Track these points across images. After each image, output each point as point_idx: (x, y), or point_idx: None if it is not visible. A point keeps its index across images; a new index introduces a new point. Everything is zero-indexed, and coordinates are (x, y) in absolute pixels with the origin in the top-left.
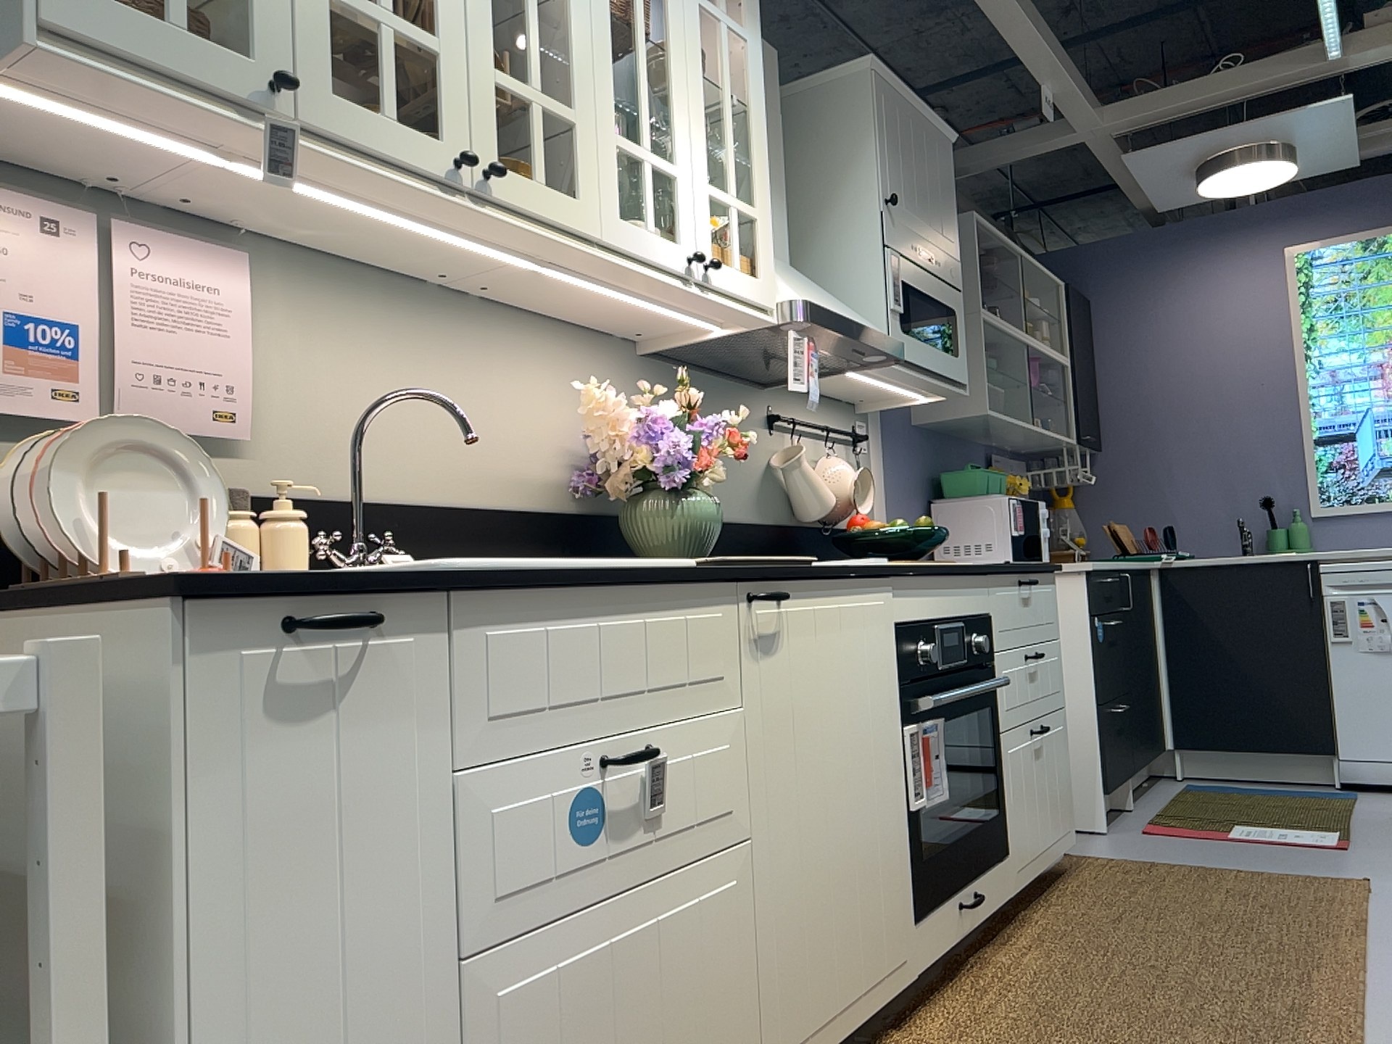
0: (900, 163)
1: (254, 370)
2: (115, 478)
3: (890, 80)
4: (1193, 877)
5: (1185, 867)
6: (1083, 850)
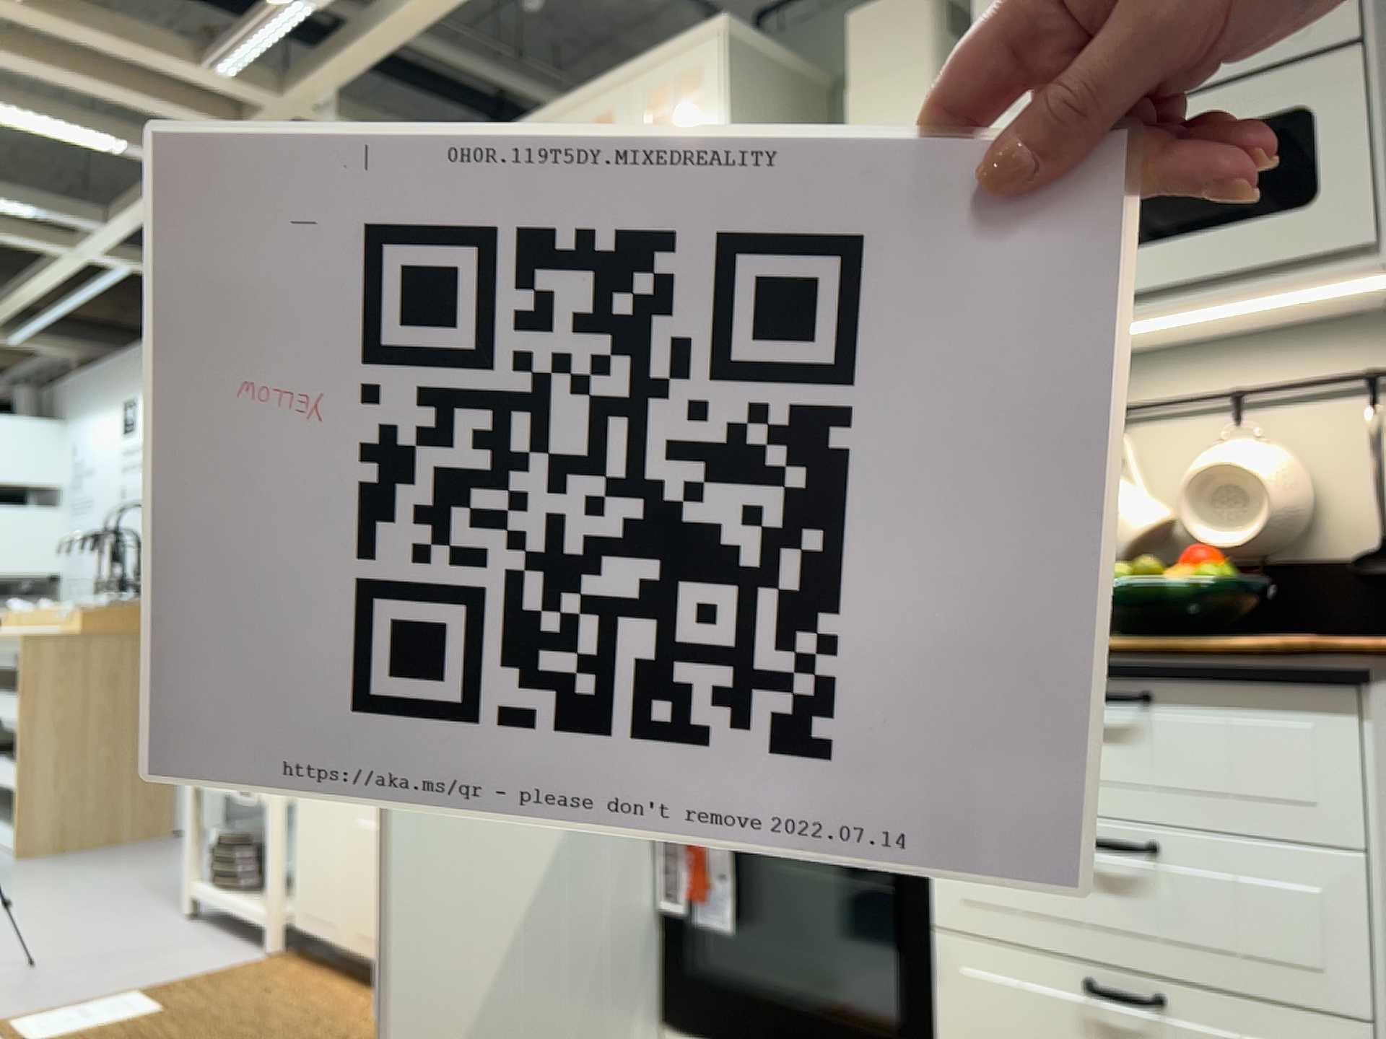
0: None
1: None
2: None
3: None
4: None
5: None
6: None
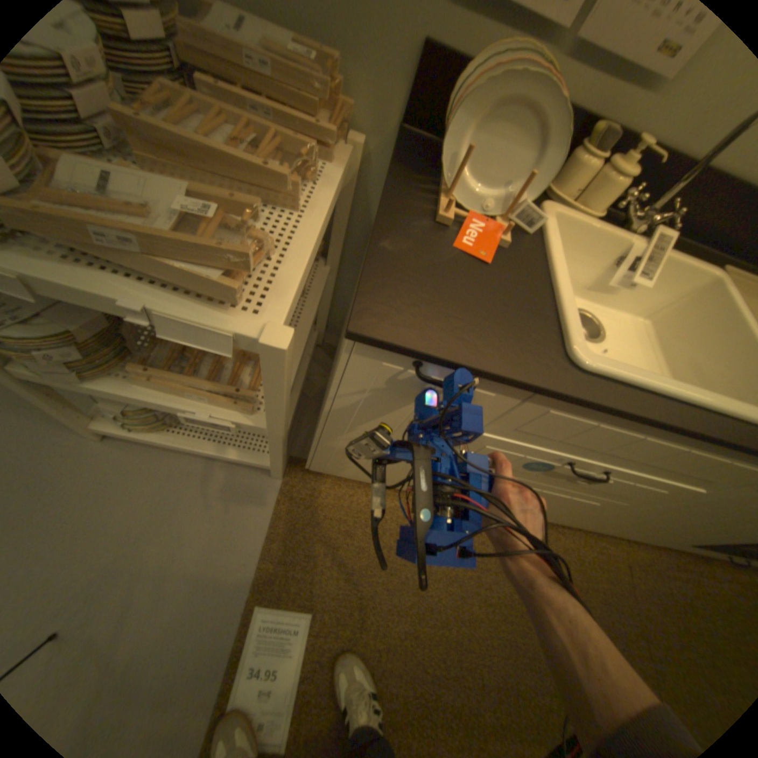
0: None
1: None
2: (507, 121)
3: None
4: None
5: None
6: None
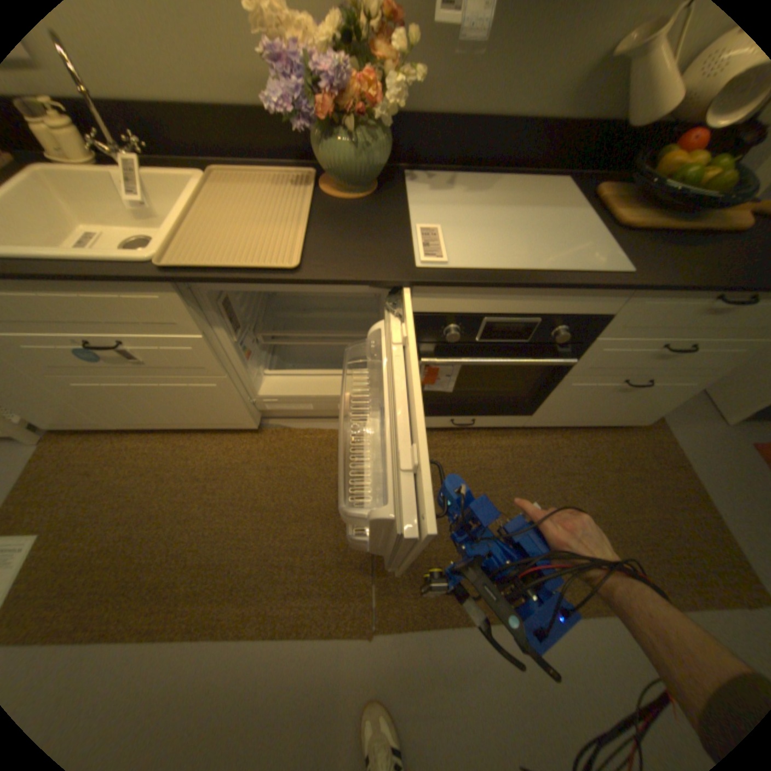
0: None
1: None
2: None
3: None
4: (678, 495)
5: (696, 487)
6: (680, 424)
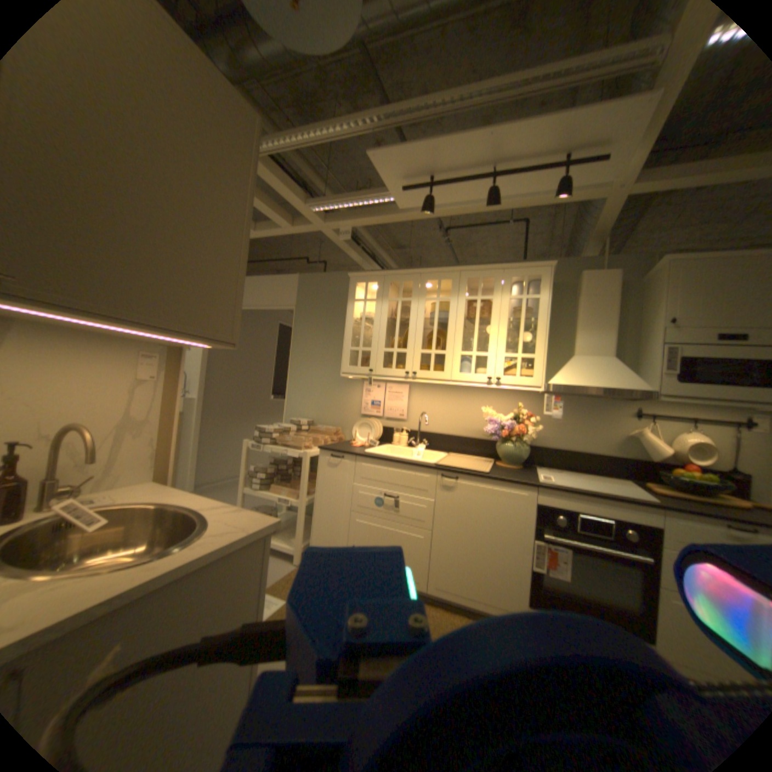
0: (695, 296)
1: (410, 406)
2: (364, 427)
3: (690, 256)
4: None
5: None
6: None
